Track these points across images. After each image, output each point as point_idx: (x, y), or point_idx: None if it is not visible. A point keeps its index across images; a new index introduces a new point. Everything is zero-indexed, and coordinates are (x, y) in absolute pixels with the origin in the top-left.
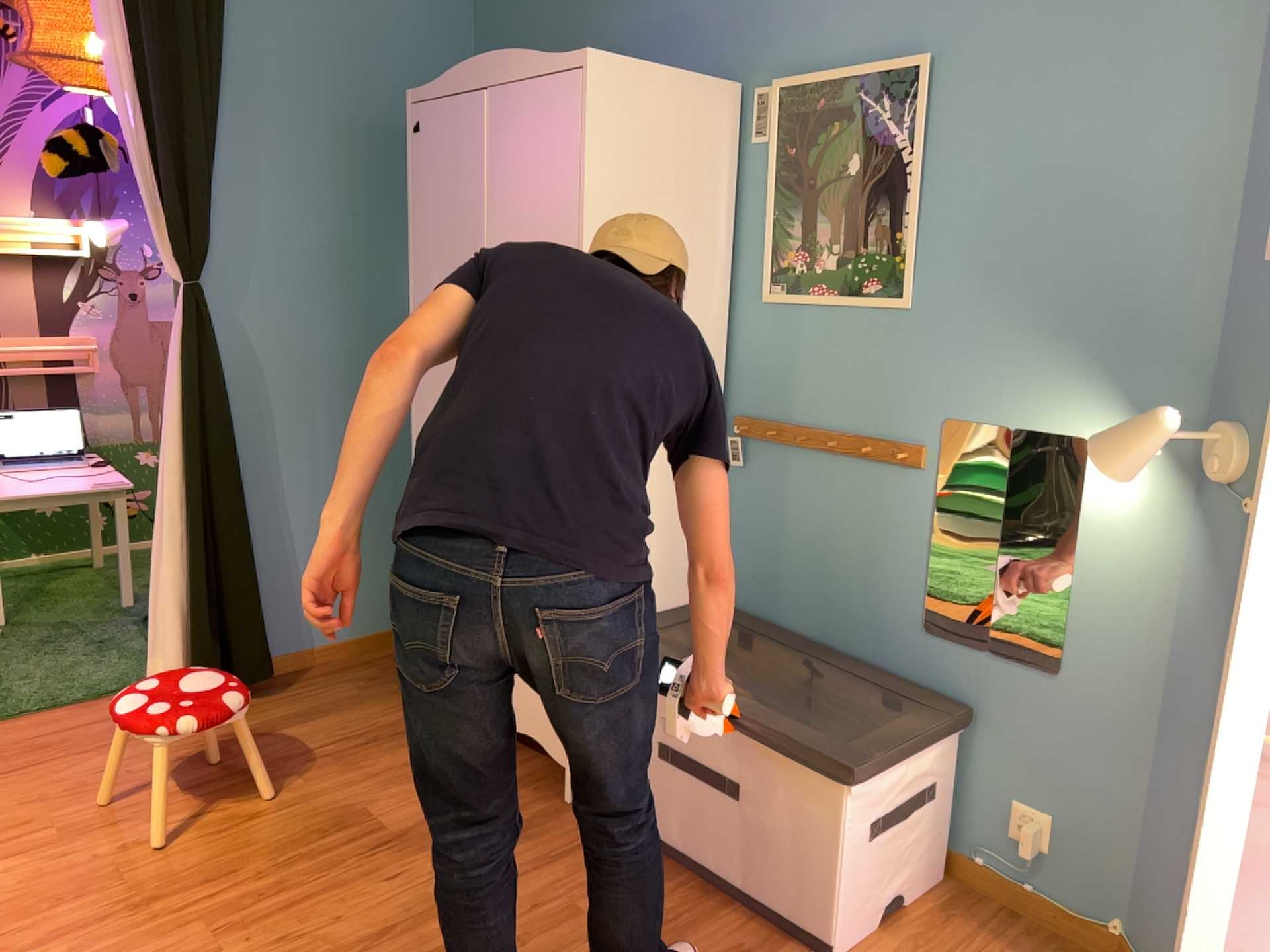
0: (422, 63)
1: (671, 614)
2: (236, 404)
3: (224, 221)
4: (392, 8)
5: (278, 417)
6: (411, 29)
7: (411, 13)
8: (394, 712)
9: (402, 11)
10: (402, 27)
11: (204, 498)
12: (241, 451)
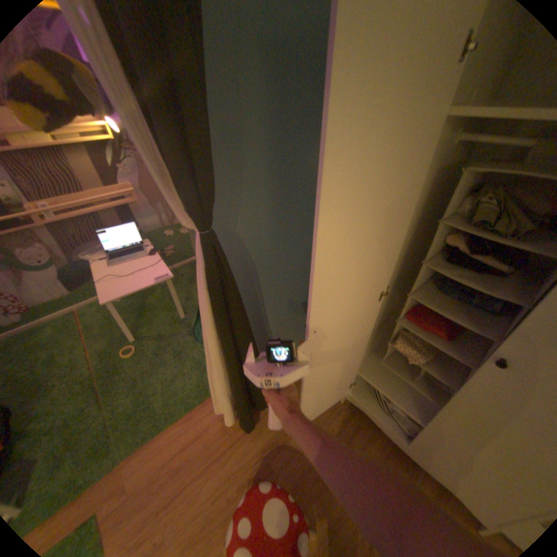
0: None
1: None
2: (241, 285)
3: (218, 154)
4: None
5: (264, 282)
6: None
7: None
8: (337, 417)
9: None
10: None
11: (237, 358)
12: (246, 307)
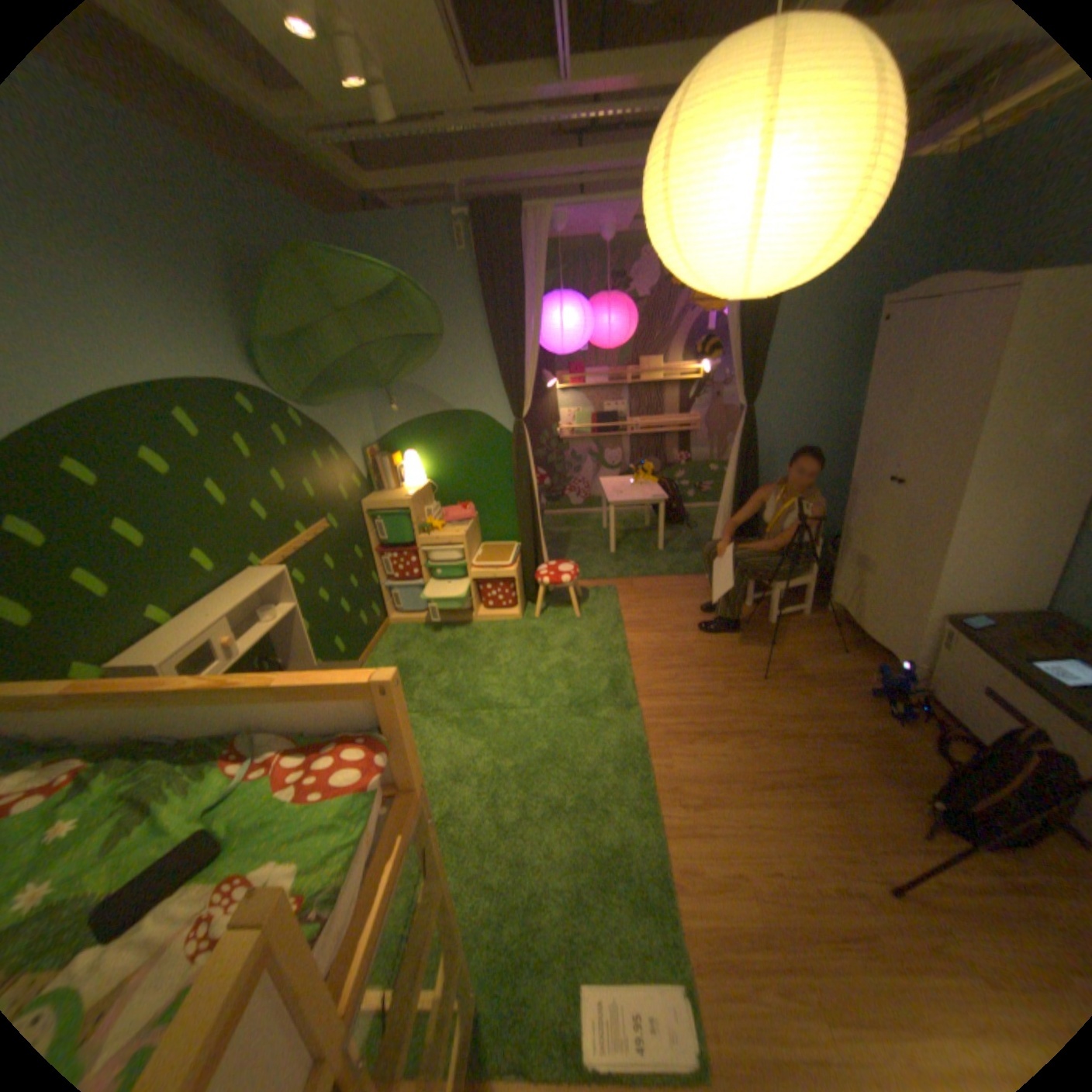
0: (898, 265)
1: (1008, 615)
2: (761, 461)
3: (768, 375)
4: (883, 236)
5: (780, 467)
6: (894, 245)
7: (896, 235)
8: (816, 616)
9: (890, 235)
10: (888, 246)
11: (741, 505)
12: (760, 483)
